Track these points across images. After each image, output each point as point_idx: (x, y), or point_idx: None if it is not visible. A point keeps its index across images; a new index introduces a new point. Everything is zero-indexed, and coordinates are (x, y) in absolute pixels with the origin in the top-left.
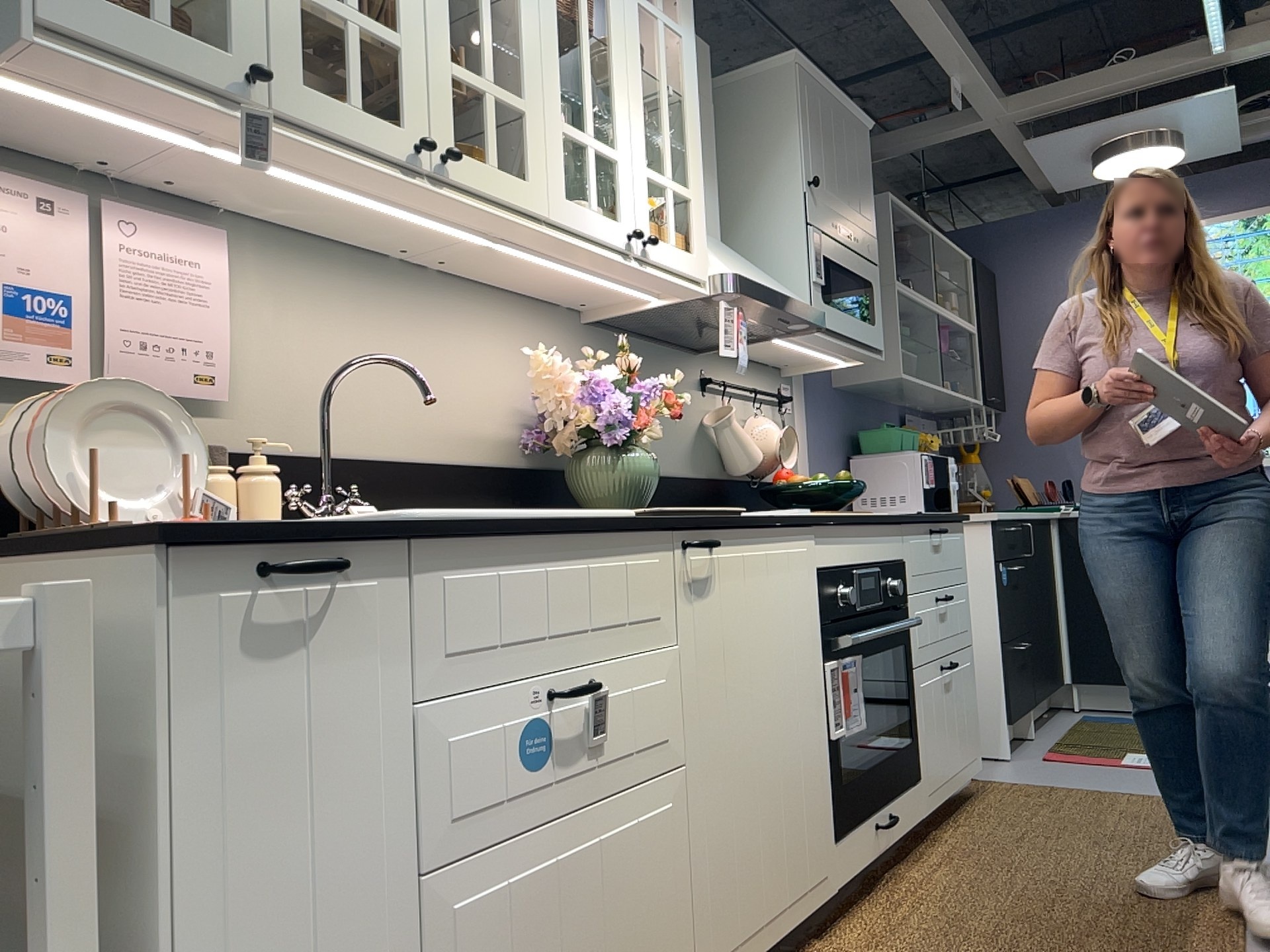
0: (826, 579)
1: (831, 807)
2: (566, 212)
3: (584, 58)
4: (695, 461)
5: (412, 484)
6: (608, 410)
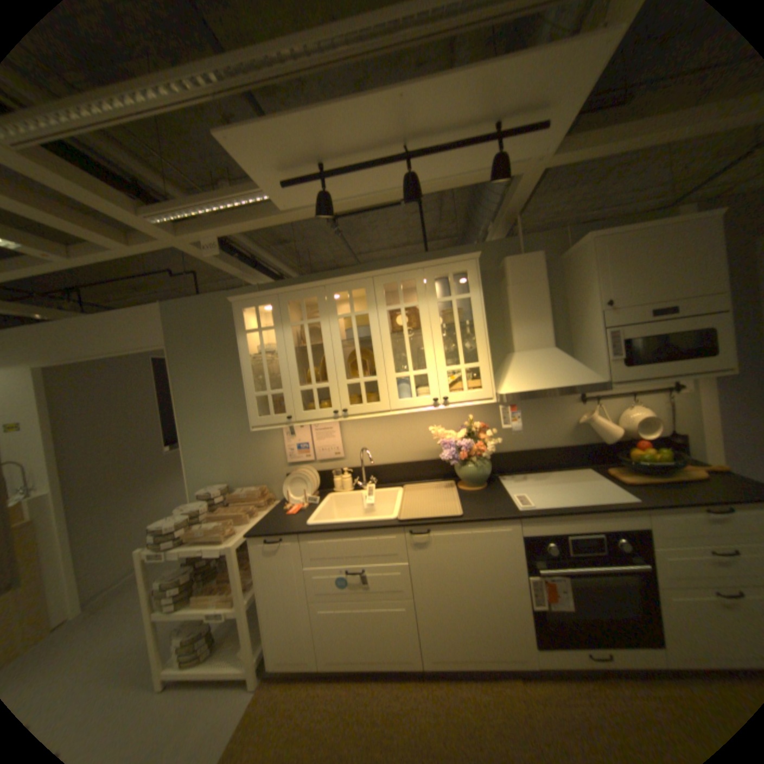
0: (531, 543)
1: (536, 637)
2: (398, 405)
3: (406, 344)
4: (573, 438)
5: (402, 470)
6: (448, 454)
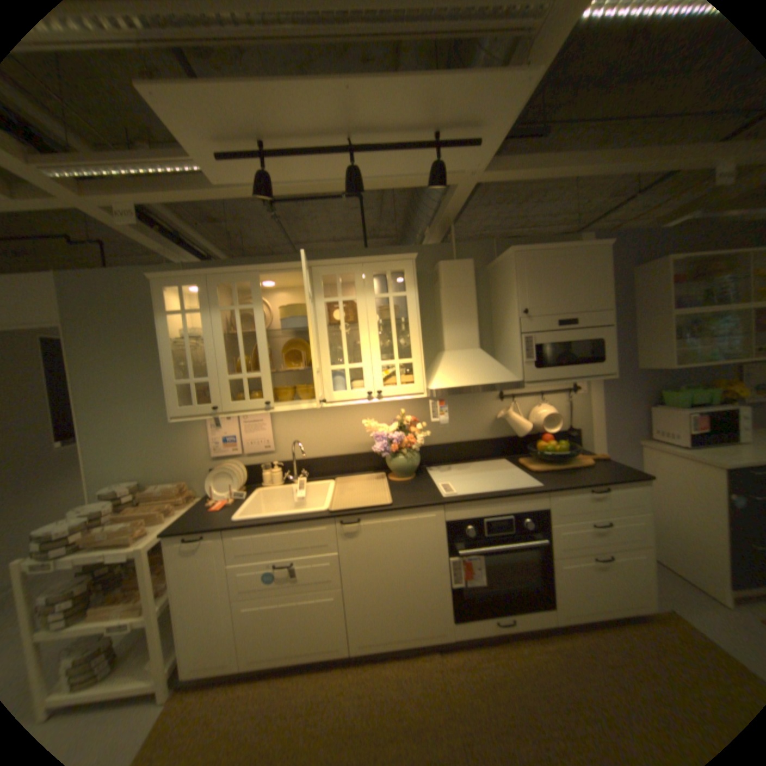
0: (453, 526)
1: (454, 612)
2: (333, 398)
3: (343, 338)
4: (492, 432)
5: (335, 463)
6: (381, 447)
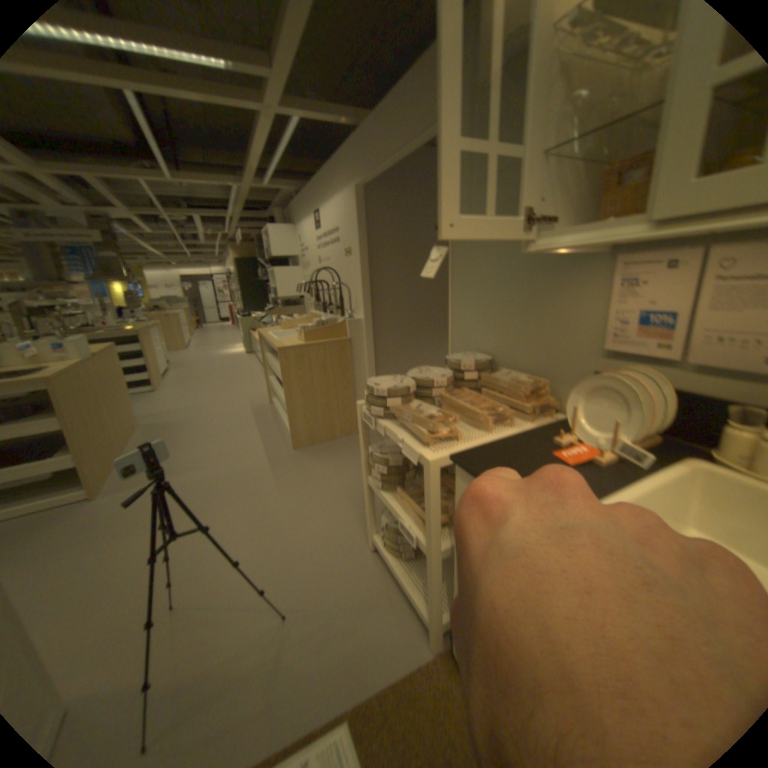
0: None
1: None
2: None
3: None
4: None
5: None
6: None
